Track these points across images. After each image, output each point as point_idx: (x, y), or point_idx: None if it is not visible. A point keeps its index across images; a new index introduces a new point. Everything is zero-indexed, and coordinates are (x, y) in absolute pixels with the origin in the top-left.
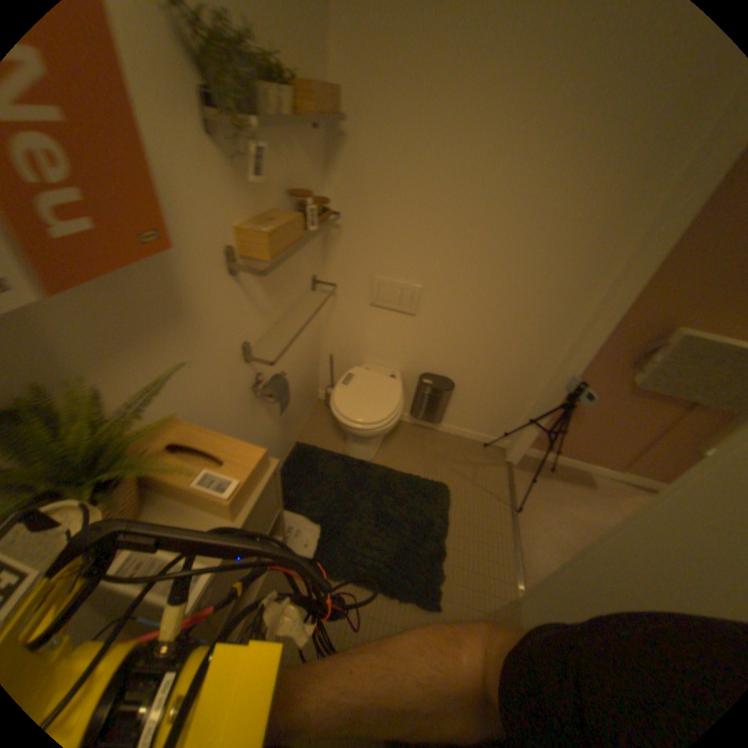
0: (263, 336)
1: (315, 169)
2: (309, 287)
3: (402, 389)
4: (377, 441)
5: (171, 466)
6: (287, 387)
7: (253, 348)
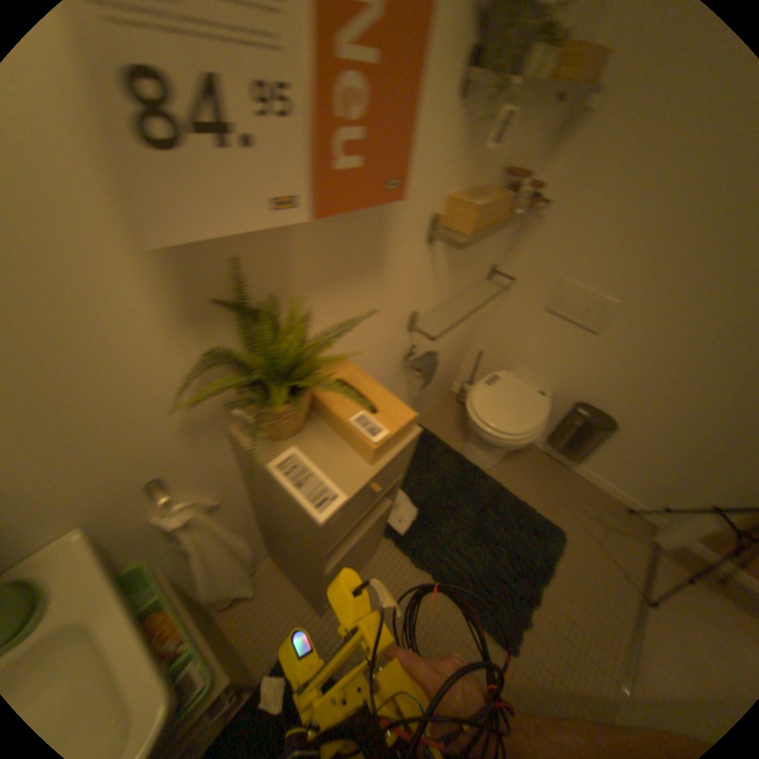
0: (431, 312)
1: (540, 148)
2: (485, 275)
3: (550, 410)
4: (501, 455)
5: (337, 398)
6: (431, 369)
7: (419, 320)
